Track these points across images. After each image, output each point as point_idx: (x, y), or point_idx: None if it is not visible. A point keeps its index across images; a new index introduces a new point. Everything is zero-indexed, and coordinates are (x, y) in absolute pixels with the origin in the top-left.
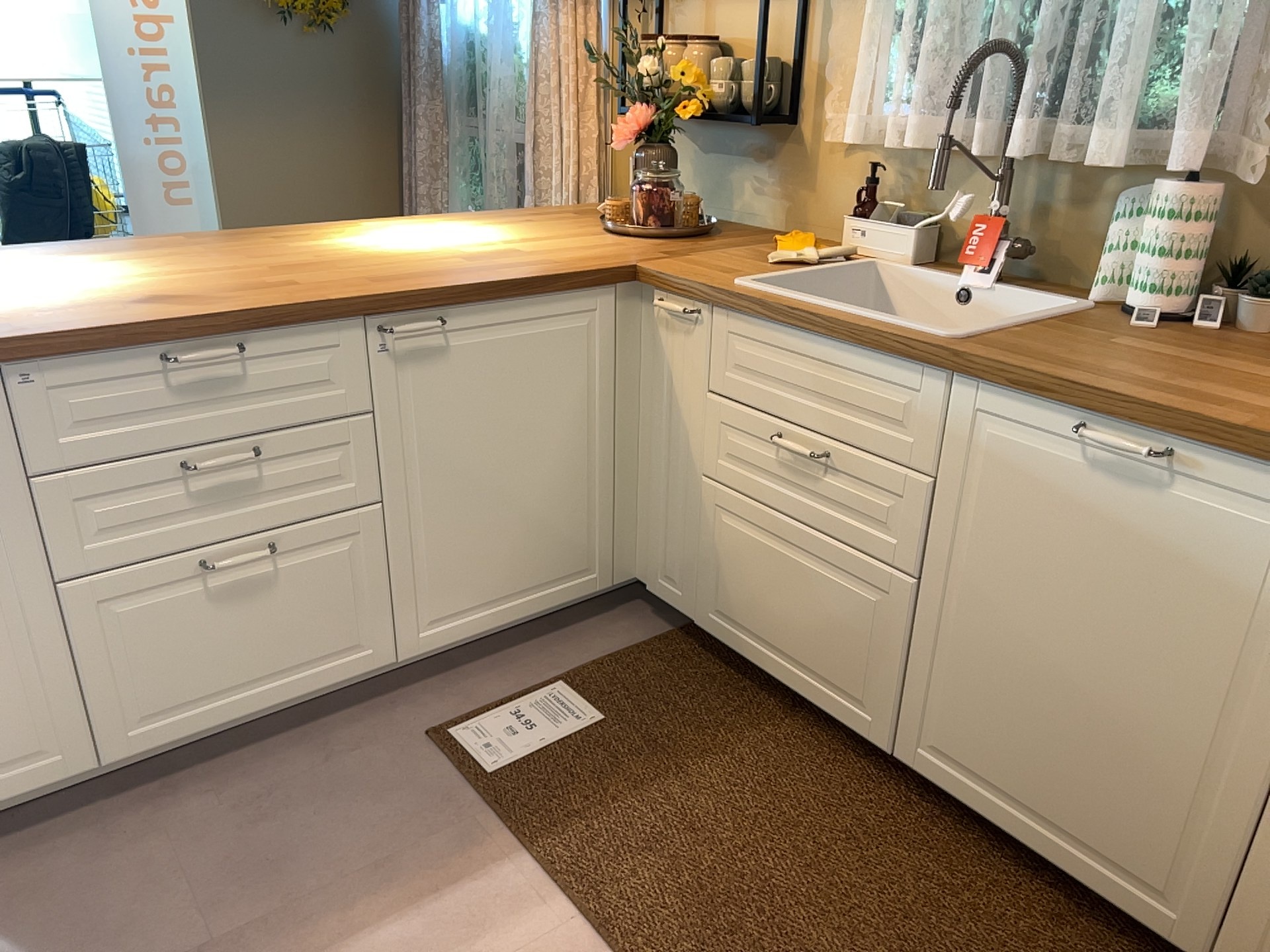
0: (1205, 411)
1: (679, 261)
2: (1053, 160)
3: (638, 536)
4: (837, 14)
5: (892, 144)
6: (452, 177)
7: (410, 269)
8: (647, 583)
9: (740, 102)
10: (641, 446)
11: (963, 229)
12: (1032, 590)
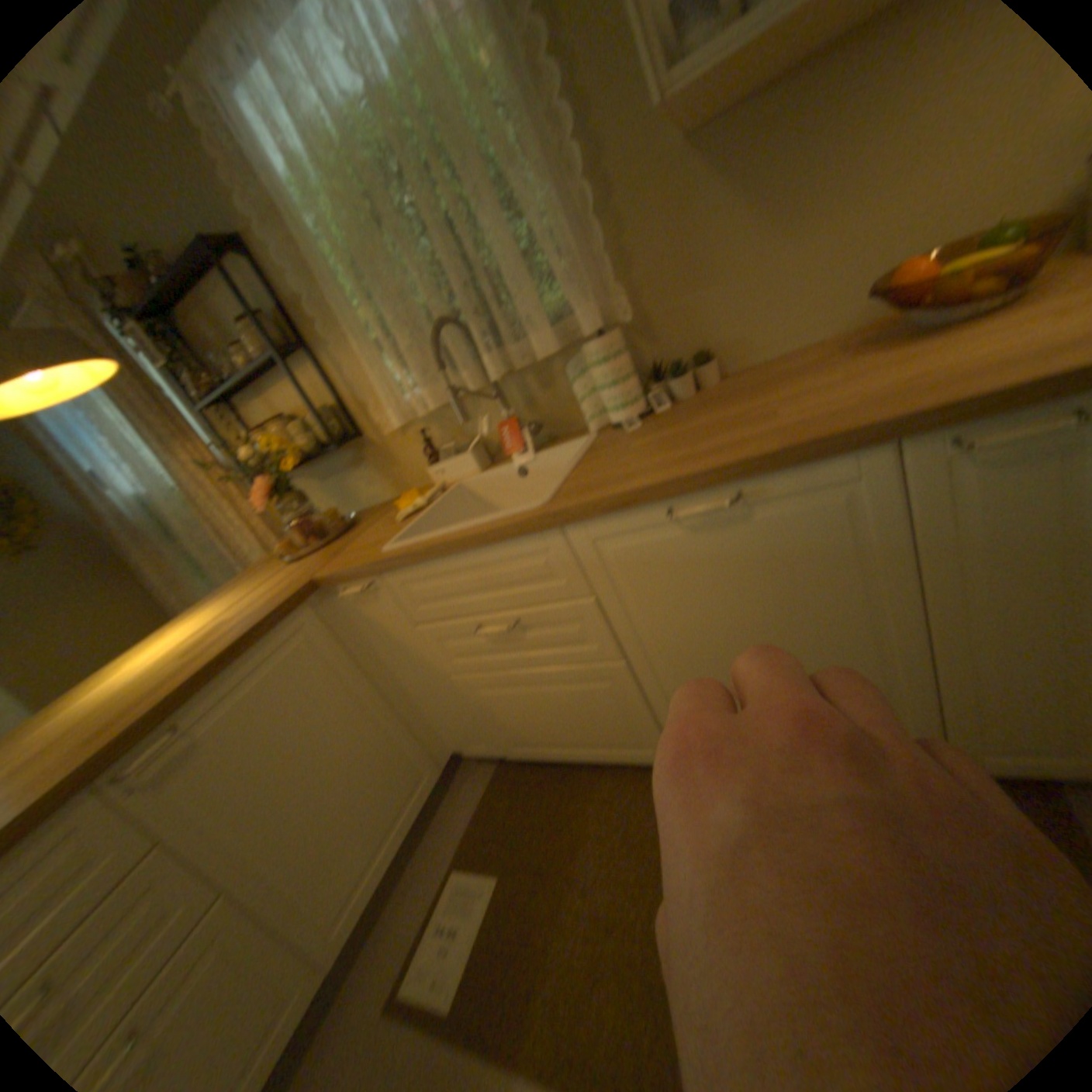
0: (741, 457)
1: (340, 561)
2: (519, 370)
3: (436, 733)
4: (339, 361)
5: (423, 416)
6: (184, 586)
7: (126, 707)
8: (461, 755)
9: (320, 443)
10: (399, 683)
11: (495, 438)
12: (701, 630)
